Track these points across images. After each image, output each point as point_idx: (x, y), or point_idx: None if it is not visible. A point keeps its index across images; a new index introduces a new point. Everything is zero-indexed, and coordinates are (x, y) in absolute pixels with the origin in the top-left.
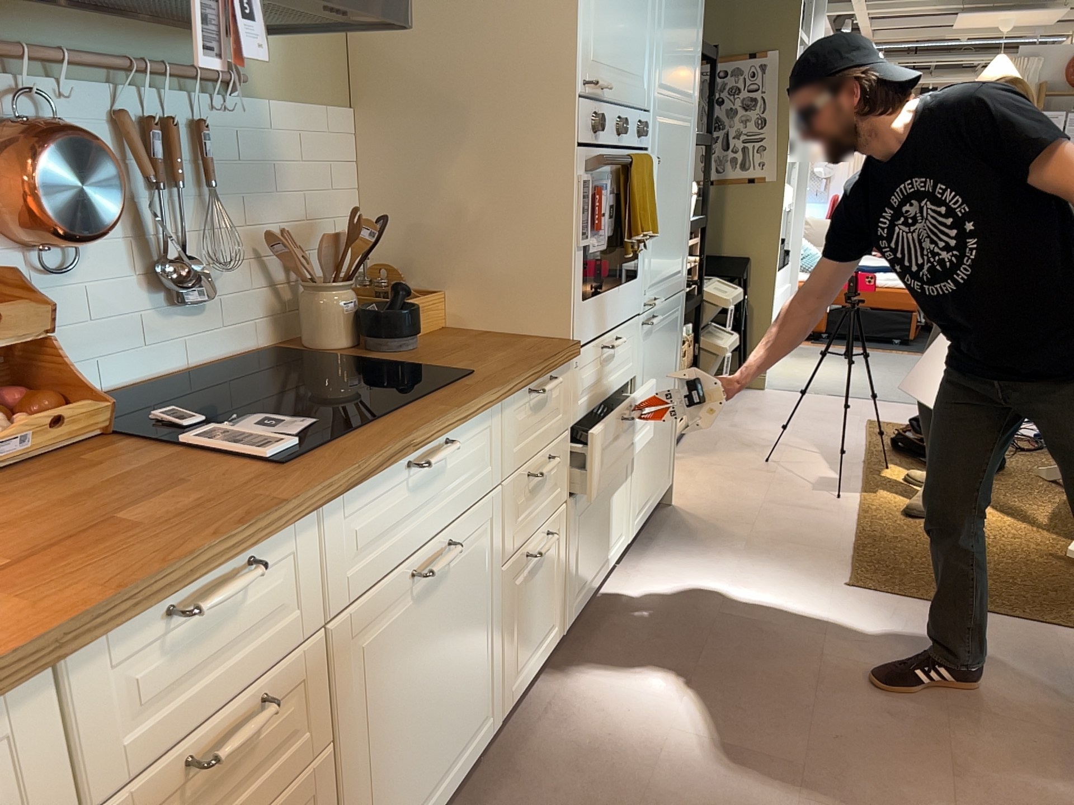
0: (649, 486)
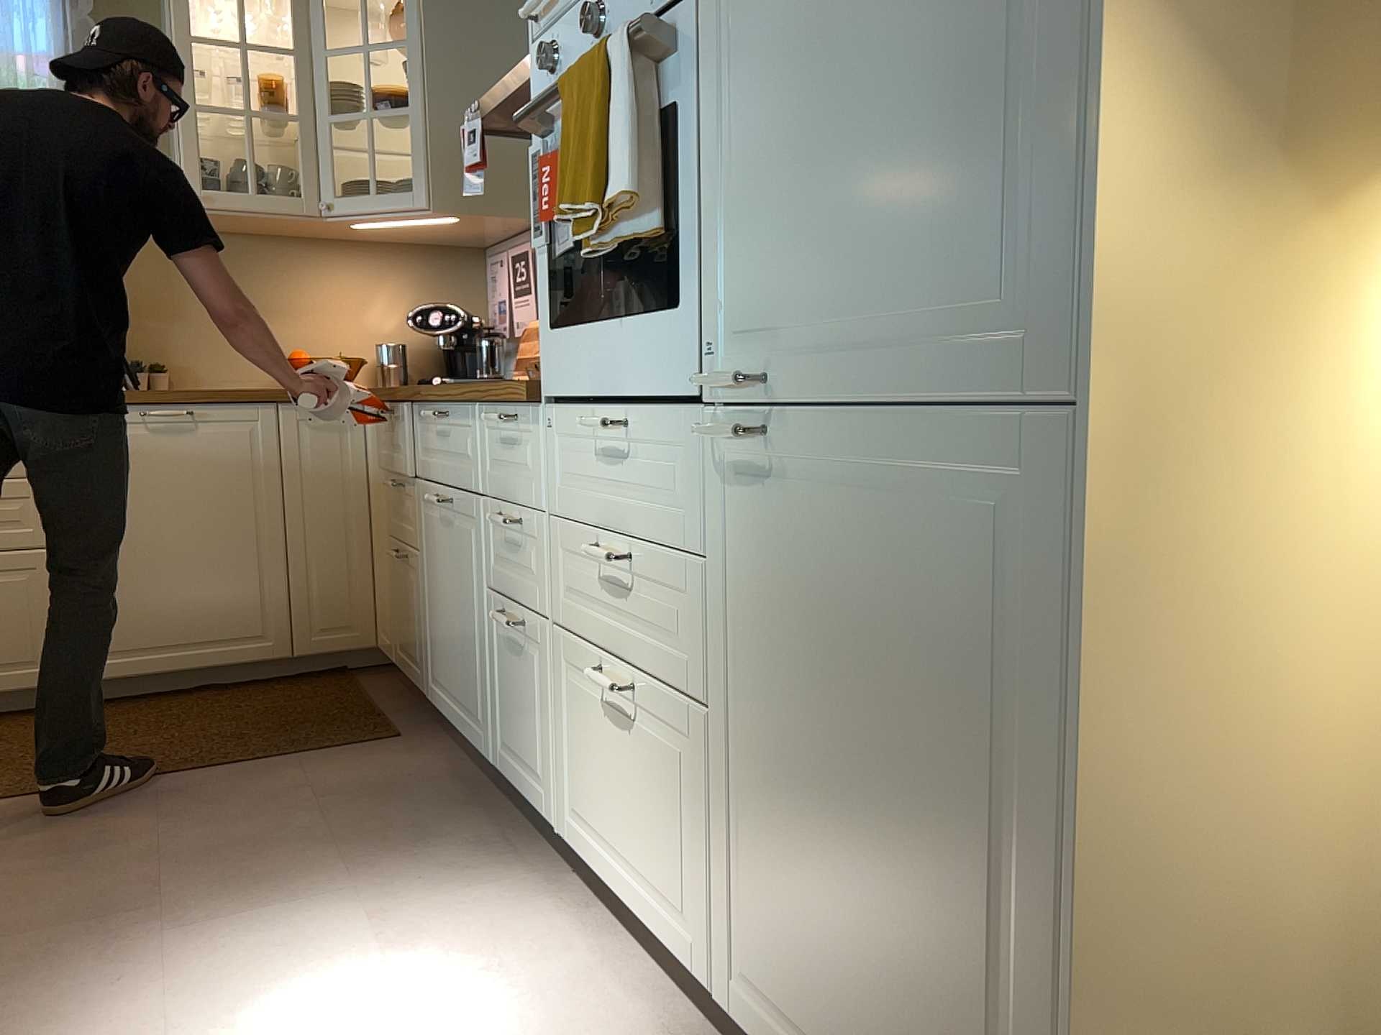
0: (815, 1008)
